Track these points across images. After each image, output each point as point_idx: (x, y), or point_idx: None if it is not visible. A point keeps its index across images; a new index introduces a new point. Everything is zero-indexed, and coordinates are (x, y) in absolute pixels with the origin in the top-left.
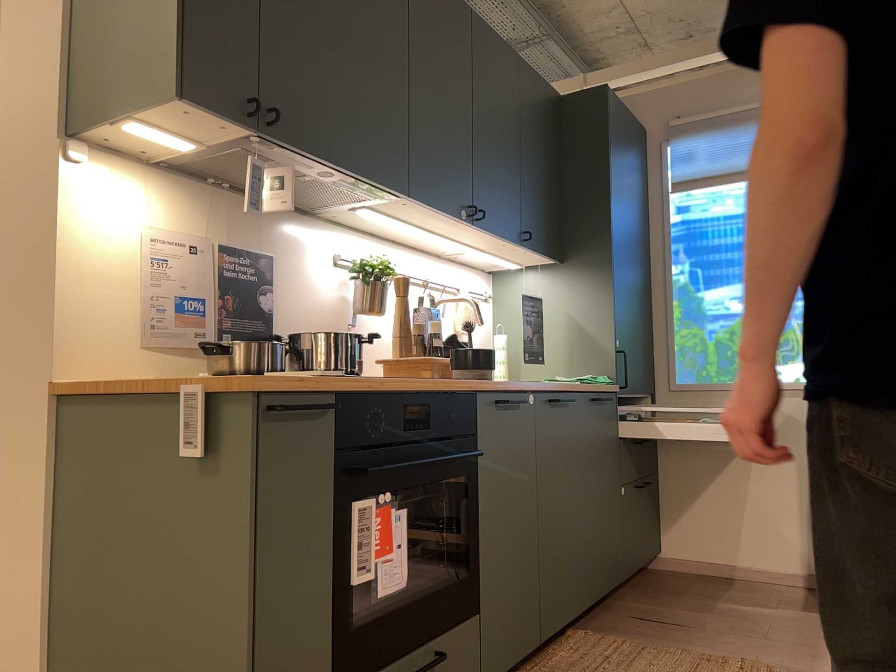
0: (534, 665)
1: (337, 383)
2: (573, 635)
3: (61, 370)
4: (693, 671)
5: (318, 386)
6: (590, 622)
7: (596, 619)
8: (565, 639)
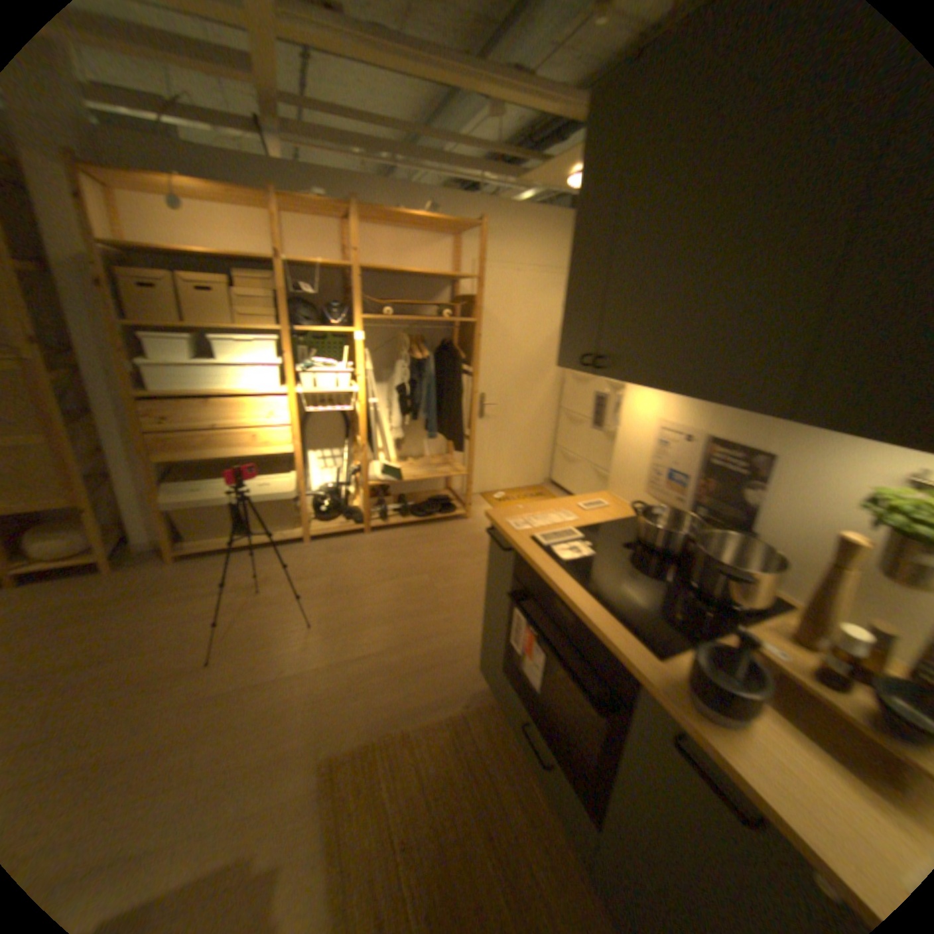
0: None
1: (509, 542)
2: None
3: (608, 487)
4: None
5: (503, 536)
6: None
7: None
8: None
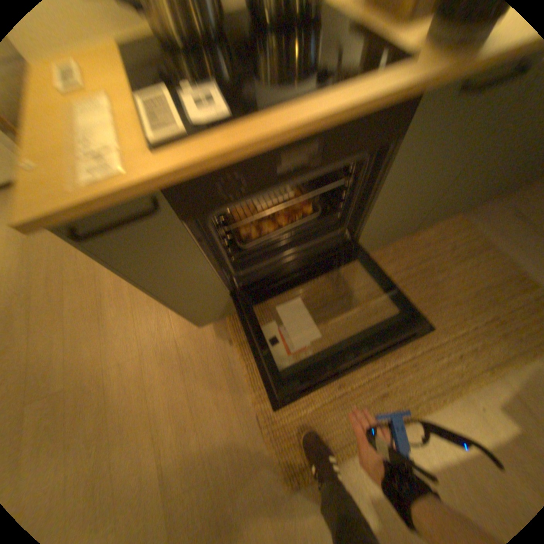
0: (405, 234)
1: (148, 183)
2: (451, 216)
3: None
4: (498, 284)
5: (121, 194)
6: (476, 204)
7: (484, 202)
8: (442, 218)
